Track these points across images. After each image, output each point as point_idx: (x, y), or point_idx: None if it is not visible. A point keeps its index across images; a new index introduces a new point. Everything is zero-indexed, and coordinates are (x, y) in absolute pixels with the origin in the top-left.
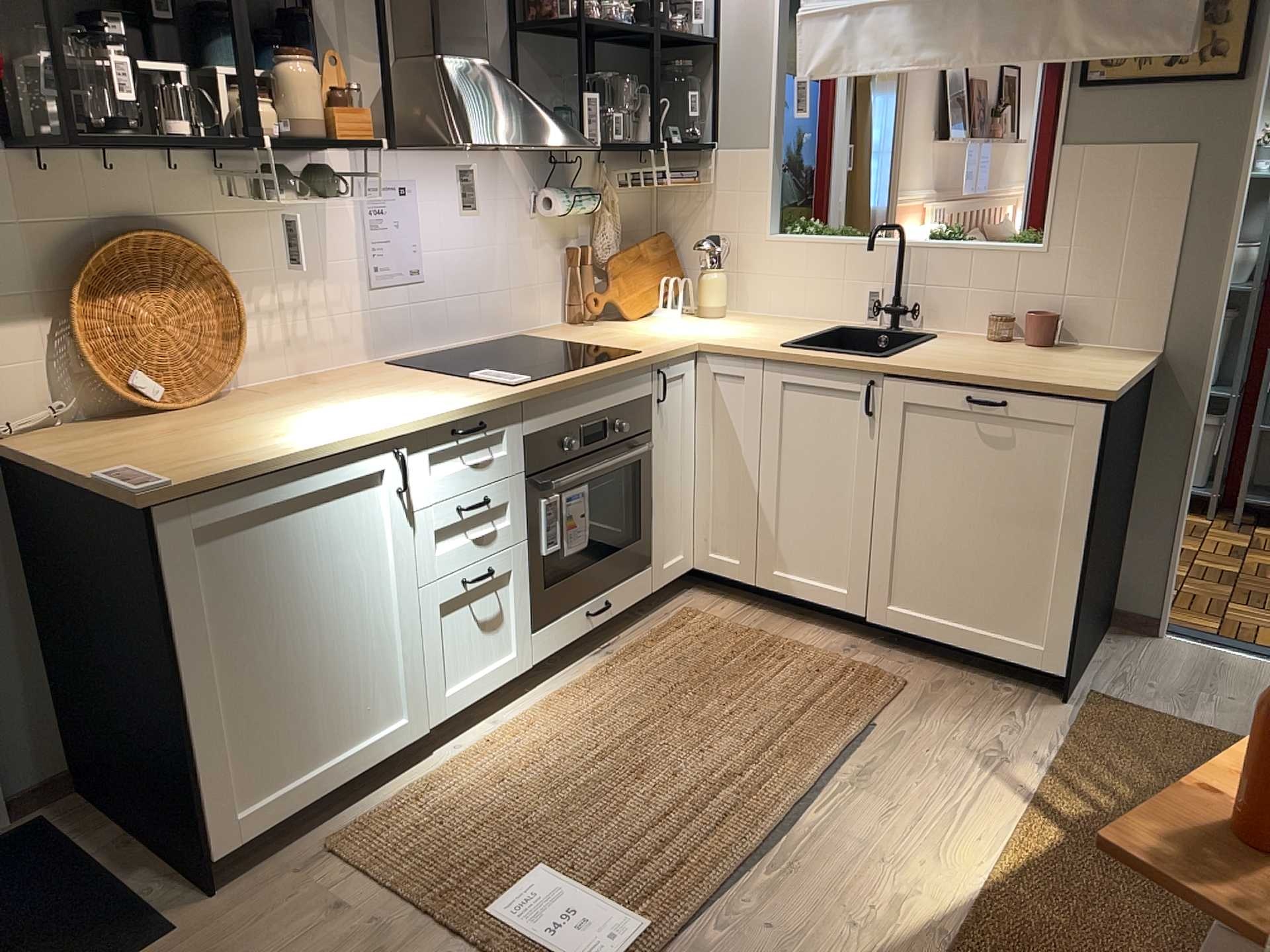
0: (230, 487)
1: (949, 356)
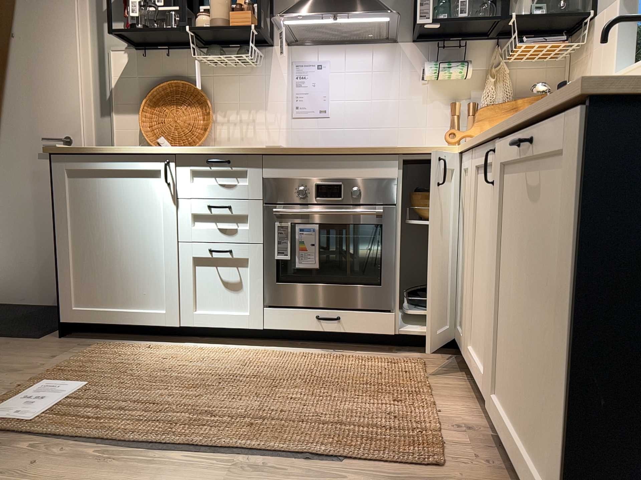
0: (81, 155)
1: None
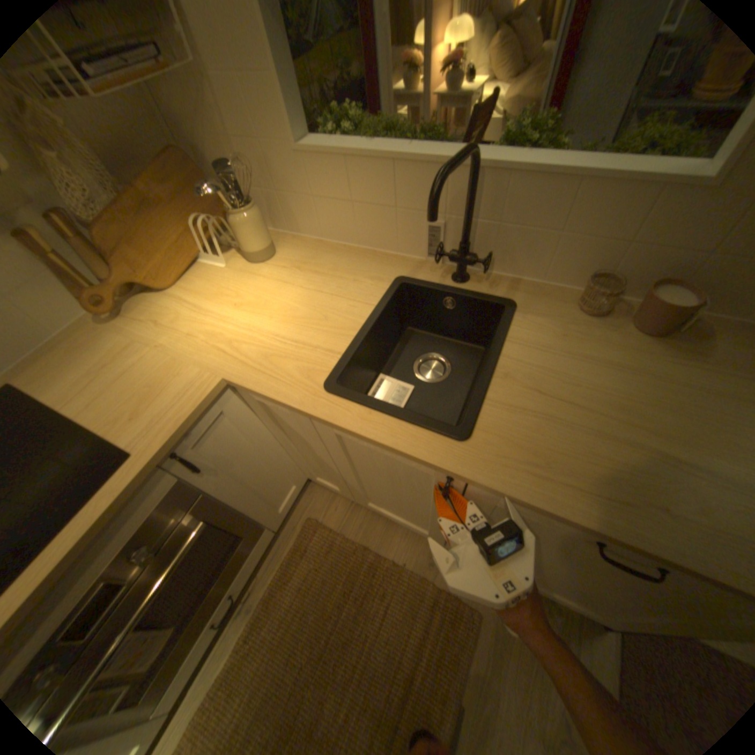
0: None
1: (549, 406)
